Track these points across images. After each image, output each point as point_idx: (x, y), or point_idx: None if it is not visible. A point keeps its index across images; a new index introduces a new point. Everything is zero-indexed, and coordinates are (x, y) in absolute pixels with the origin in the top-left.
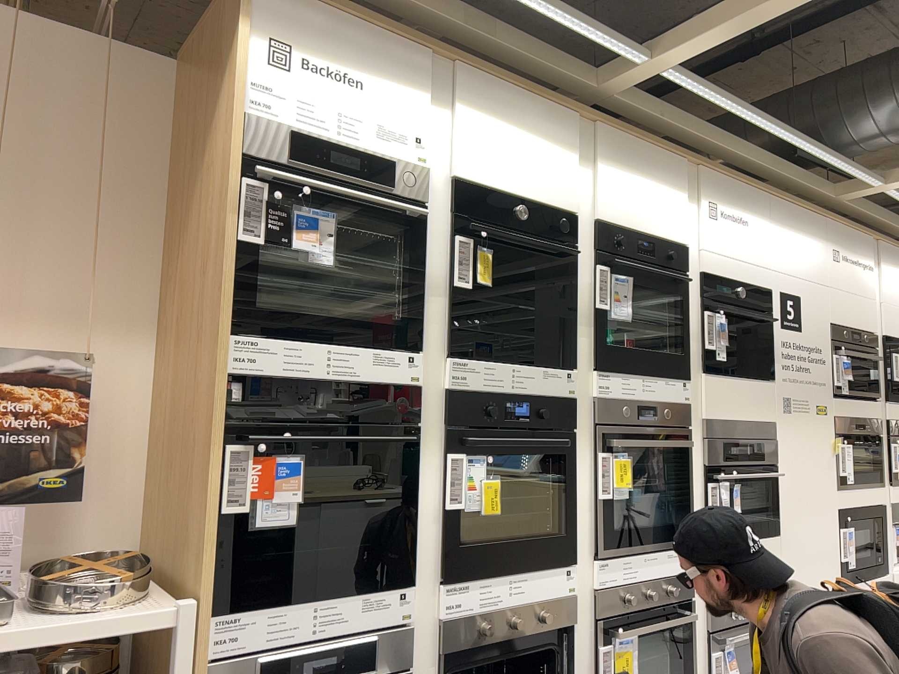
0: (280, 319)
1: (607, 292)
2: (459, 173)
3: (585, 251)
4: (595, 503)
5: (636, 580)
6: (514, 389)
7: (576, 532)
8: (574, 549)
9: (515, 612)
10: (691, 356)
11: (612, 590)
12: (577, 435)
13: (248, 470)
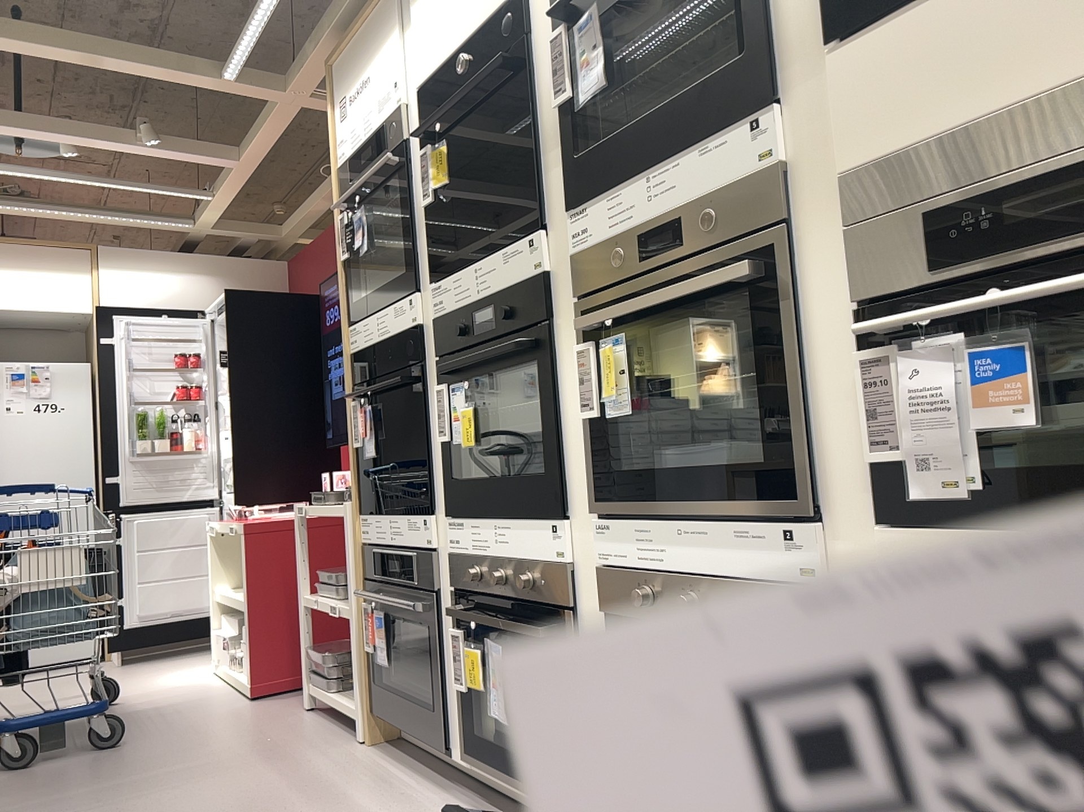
0: (360, 305)
1: (561, 72)
2: (416, 84)
3: (541, 31)
4: (588, 428)
5: (669, 570)
6: (476, 293)
7: (571, 474)
8: (559, 496)
9: (504, 568)
10: (792, 30)
11: (619, 575)
12: (558, 325)
13: (357, 418)
